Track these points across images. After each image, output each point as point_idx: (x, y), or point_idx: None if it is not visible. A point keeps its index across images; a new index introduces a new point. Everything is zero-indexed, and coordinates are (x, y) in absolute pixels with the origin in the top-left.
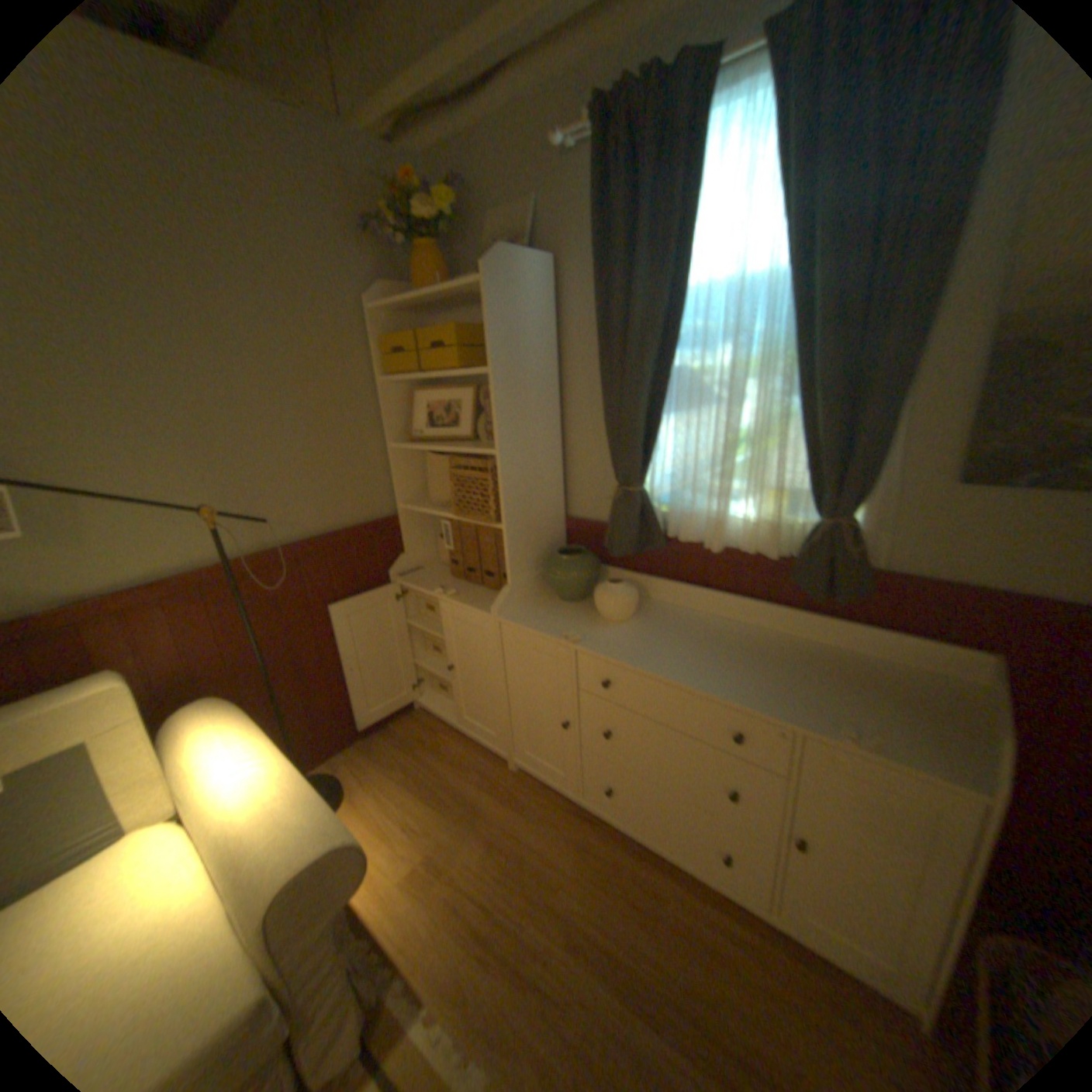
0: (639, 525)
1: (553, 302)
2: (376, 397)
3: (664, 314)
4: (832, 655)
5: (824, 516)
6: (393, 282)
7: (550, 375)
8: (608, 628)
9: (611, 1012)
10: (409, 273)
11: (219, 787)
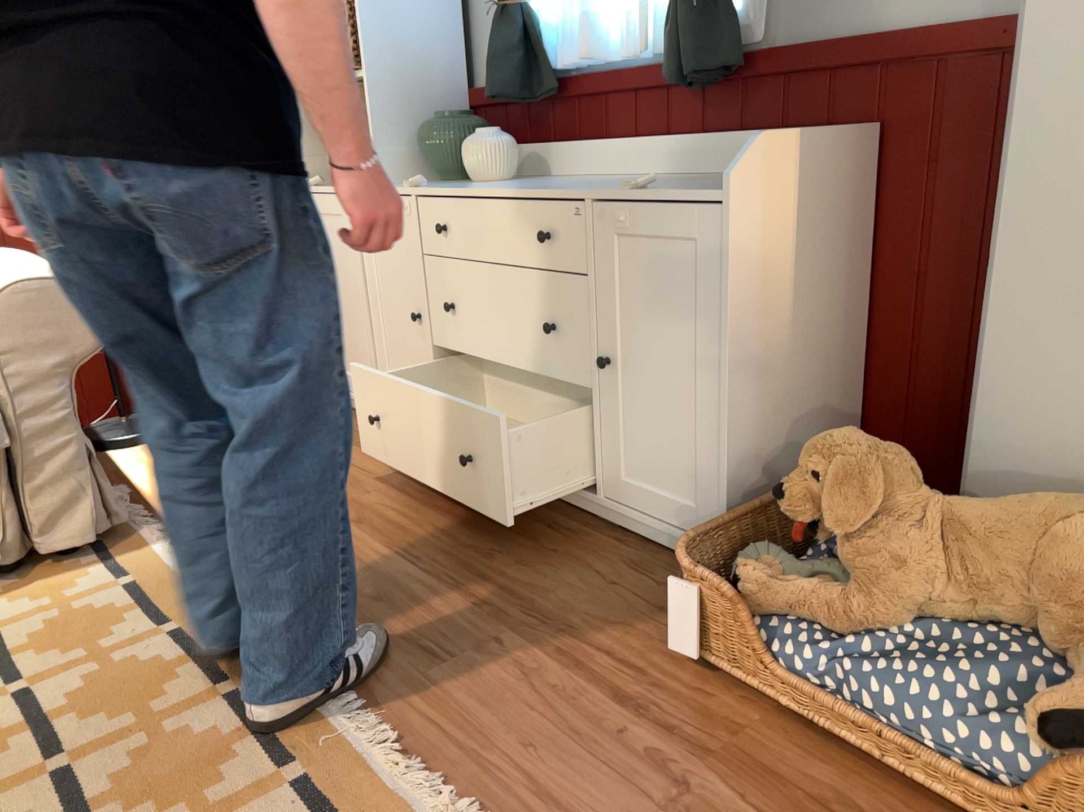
0: (516, 55)
1: None
2: None
3: None
4: (707, 176)
5: None
6: None
7: None
8: (467, 185)
9: (372, 552)
10: None
11: None
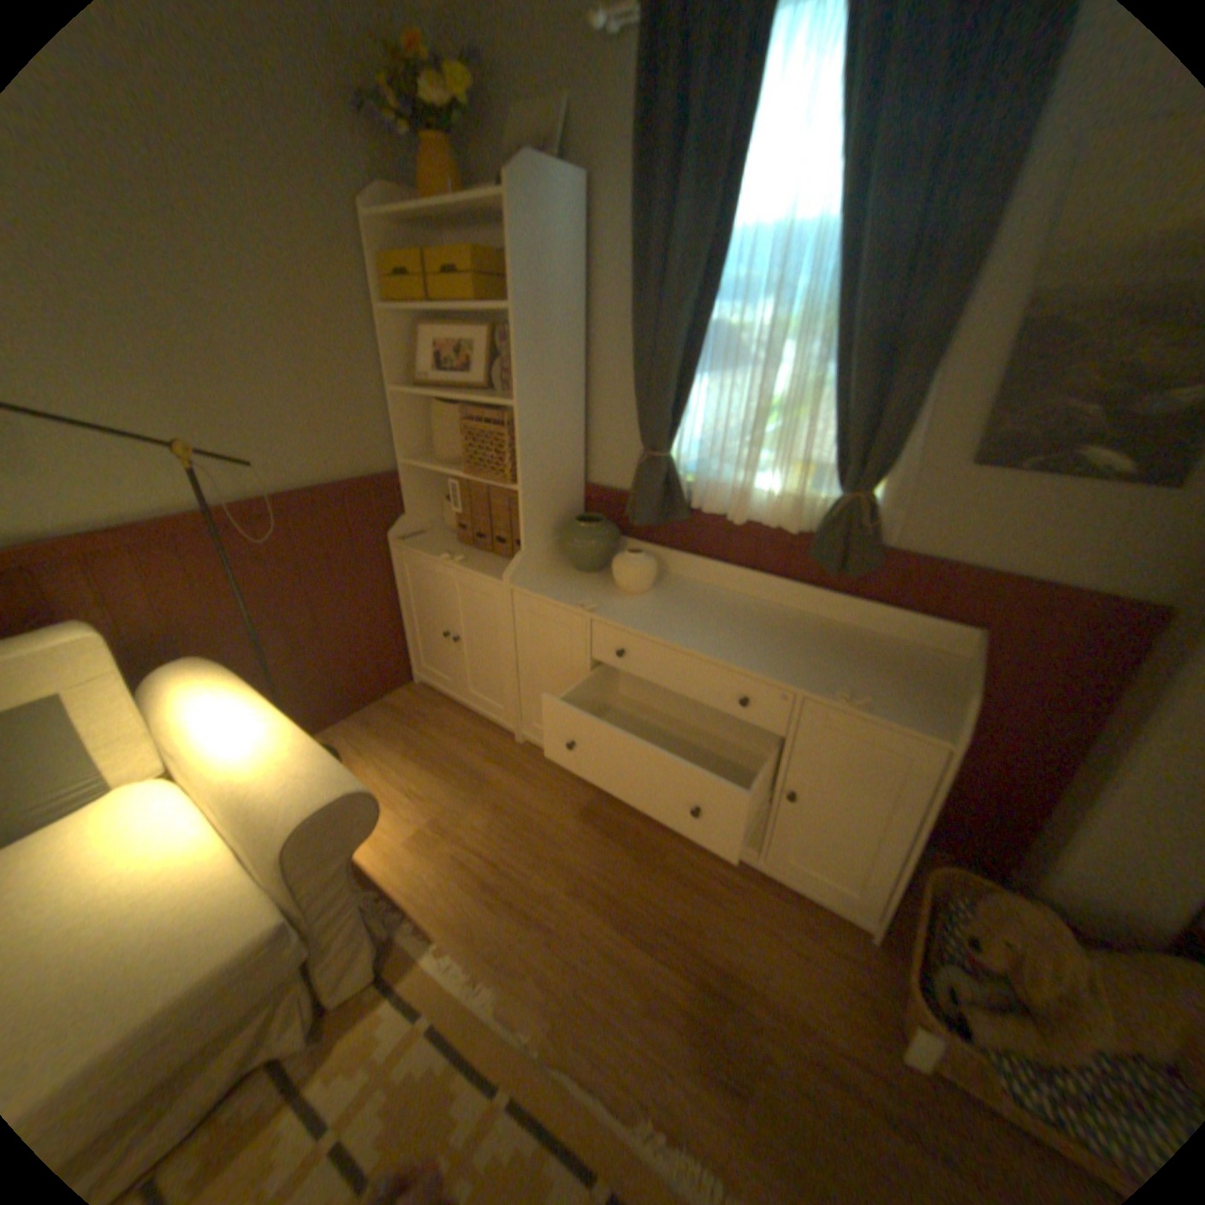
0: (661, 494)
1: (582, 231)
2: (371, 329)
3: (704, 258)
4: (836, 629)
5: (844, 491)
6: (392, 185)
7: (574, 319)
8: (623, 599)
9: (609, 940)
10: (411, 176)
11: (217, 740)
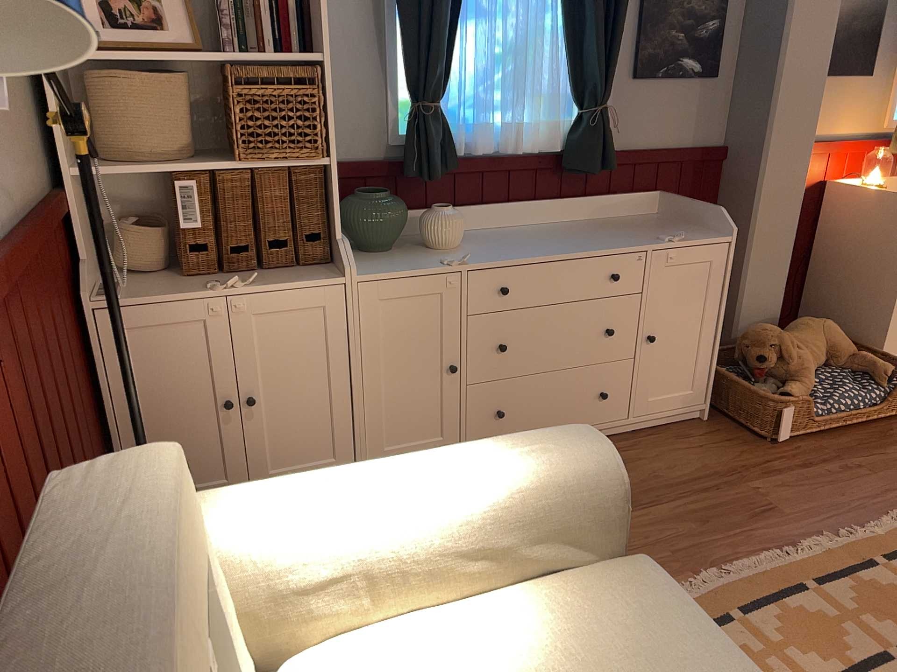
0: (442, 145)
1: None
2: None
3: None
4: (589, 223)
5: (584, 109)
6: None
7: None
8: (456, 252)
9: (634, 519)
10: None
11: (403, 492)
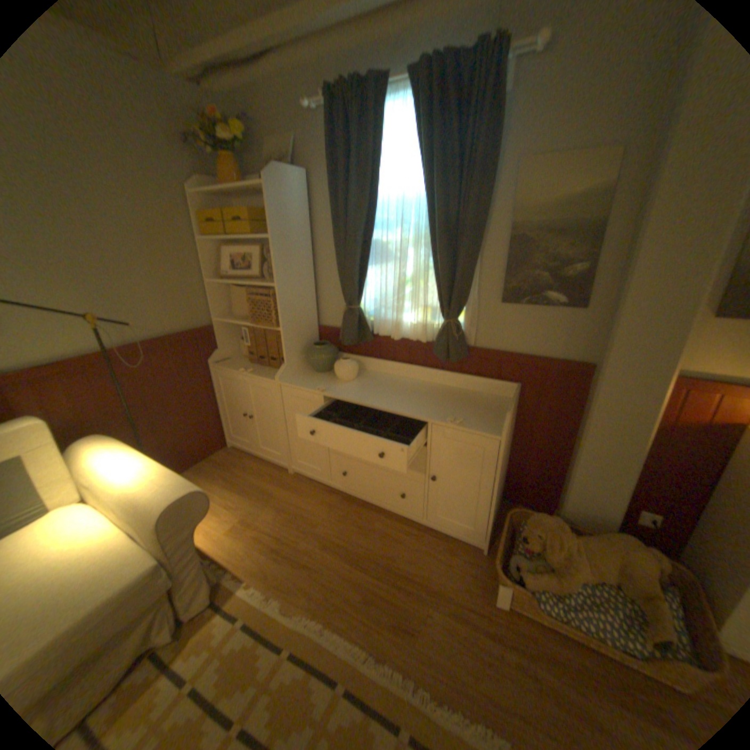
0: (357, 327)
1: (306, 197)
2: (194, 249)
3: (365, 210)
4: (451, 390)
5: (444, 319)
6: (203, 175)
7: (305, 240)
8: (341, 384)
9: (343, 570)
10: (214, 170)
11: (114, 473)
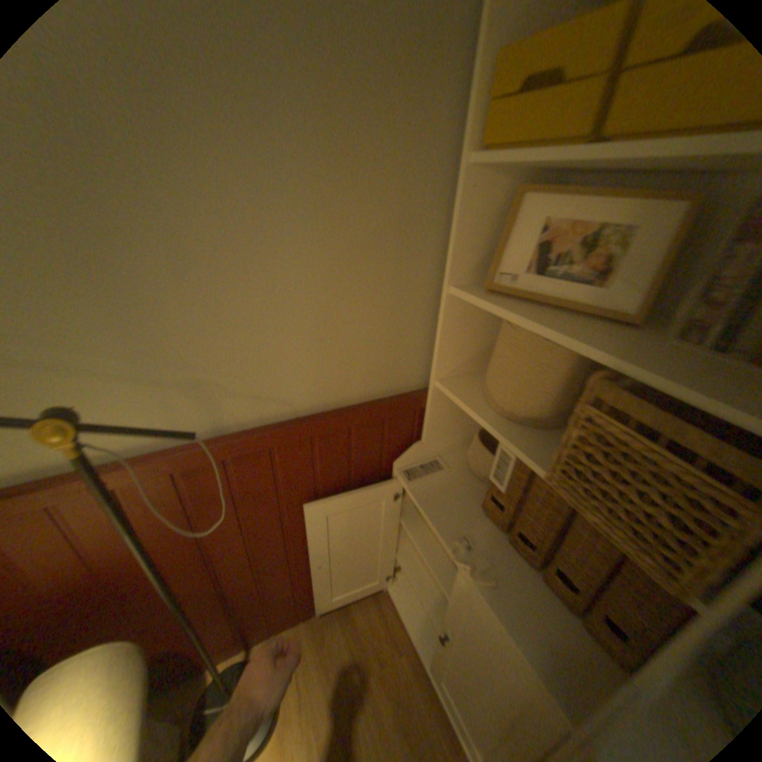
0: None
1: None
2: (452, 193)
3: None
4: None
5: None
6: None
7: None
8: None
9: None
10: None
11: None
